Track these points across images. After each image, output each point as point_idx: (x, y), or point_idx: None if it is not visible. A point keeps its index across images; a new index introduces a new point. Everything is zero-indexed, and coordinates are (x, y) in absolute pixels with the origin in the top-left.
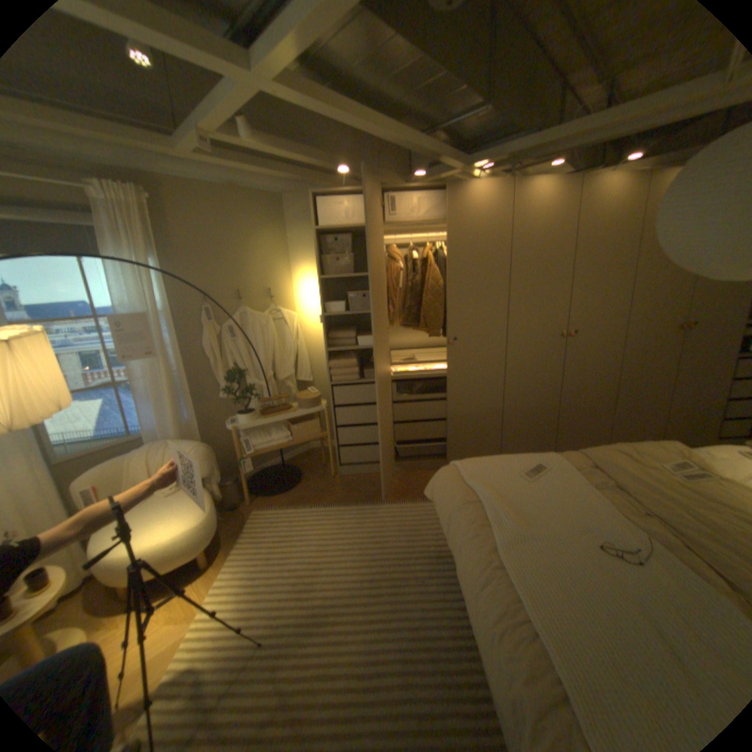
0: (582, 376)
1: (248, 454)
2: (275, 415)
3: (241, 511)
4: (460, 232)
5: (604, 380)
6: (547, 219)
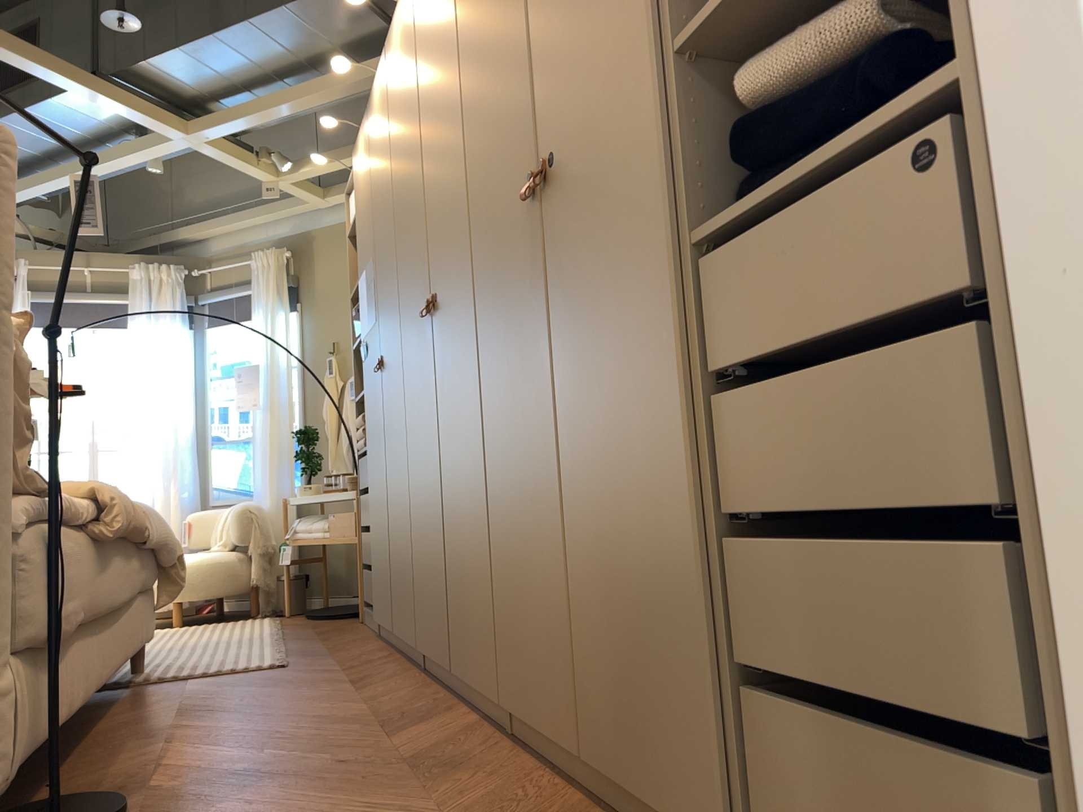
0: (453, 411)
1: (293, 534)
2: (326, 492)
3: (283, 613)
4: (380, 174)
5: (471, 419)
6: (406, 89)
